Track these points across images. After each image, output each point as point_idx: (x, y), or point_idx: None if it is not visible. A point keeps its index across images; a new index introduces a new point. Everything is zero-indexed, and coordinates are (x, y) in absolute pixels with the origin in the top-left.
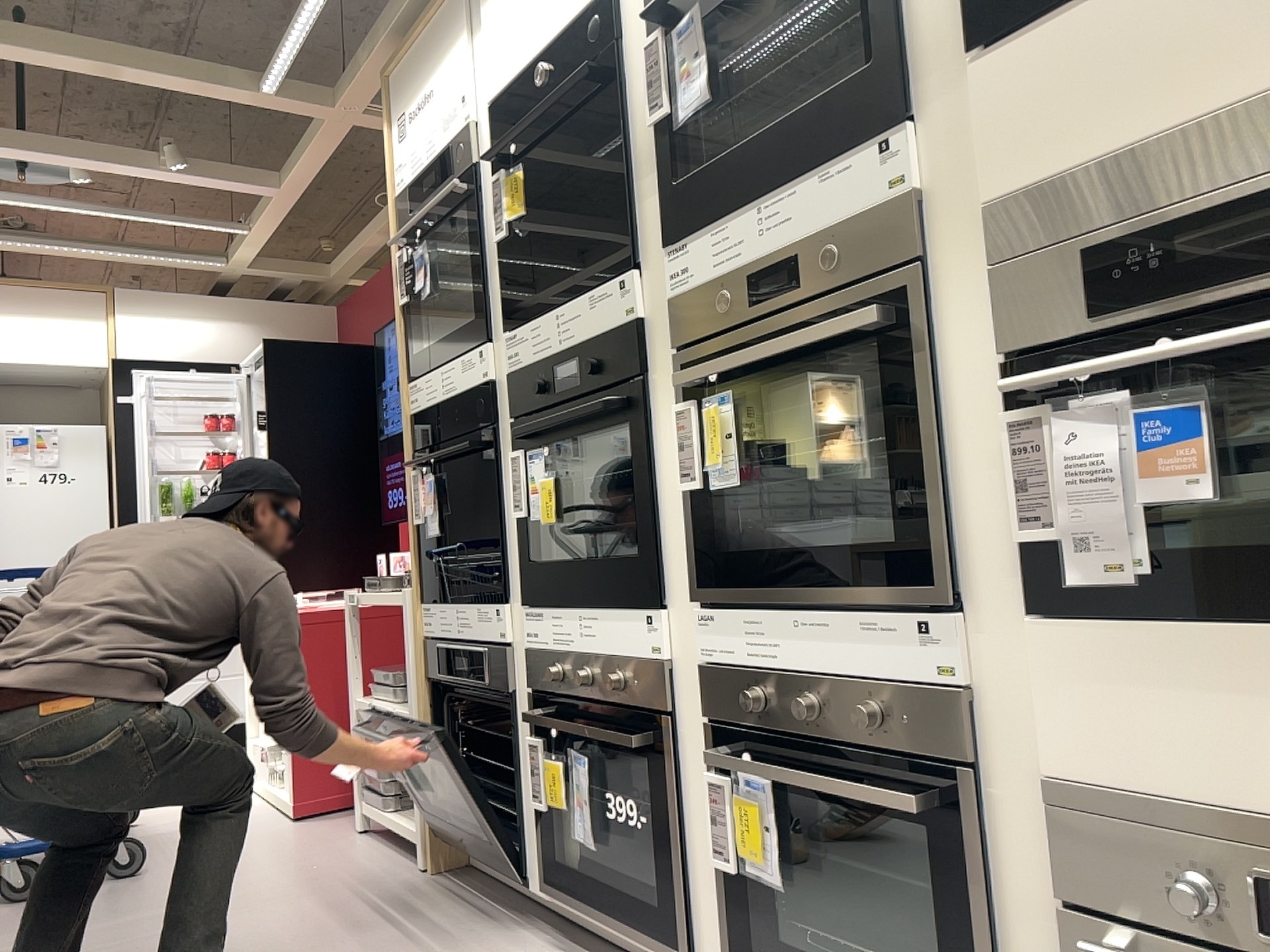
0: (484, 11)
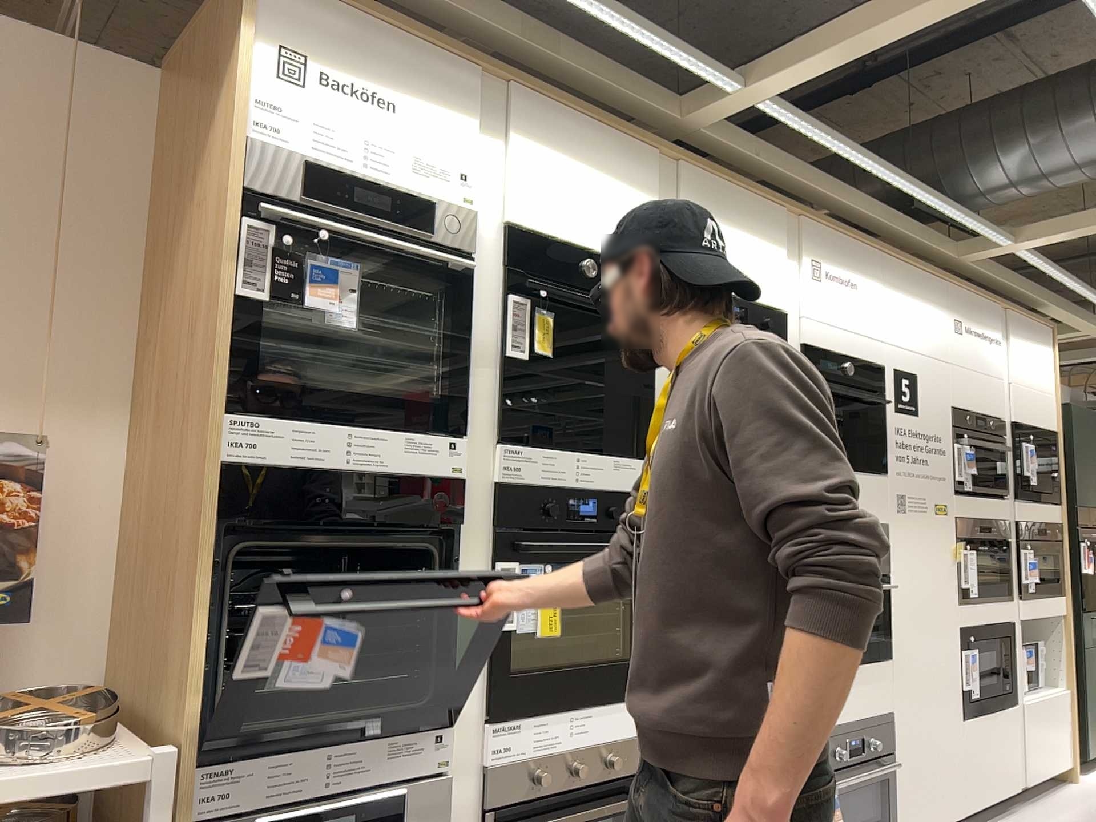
0: (513, 141)
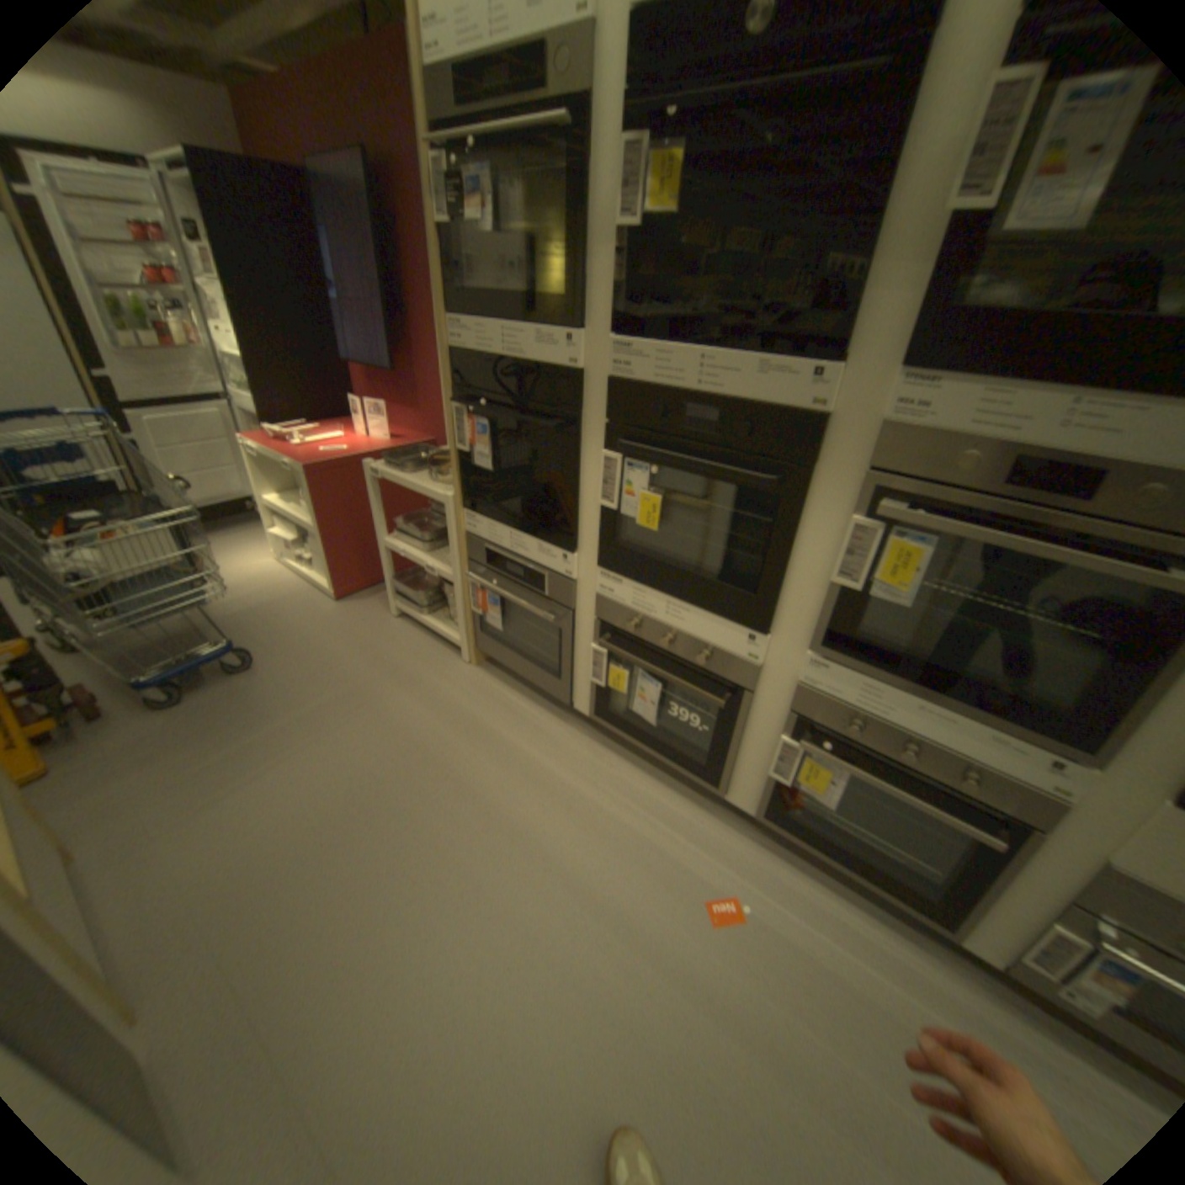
0: None
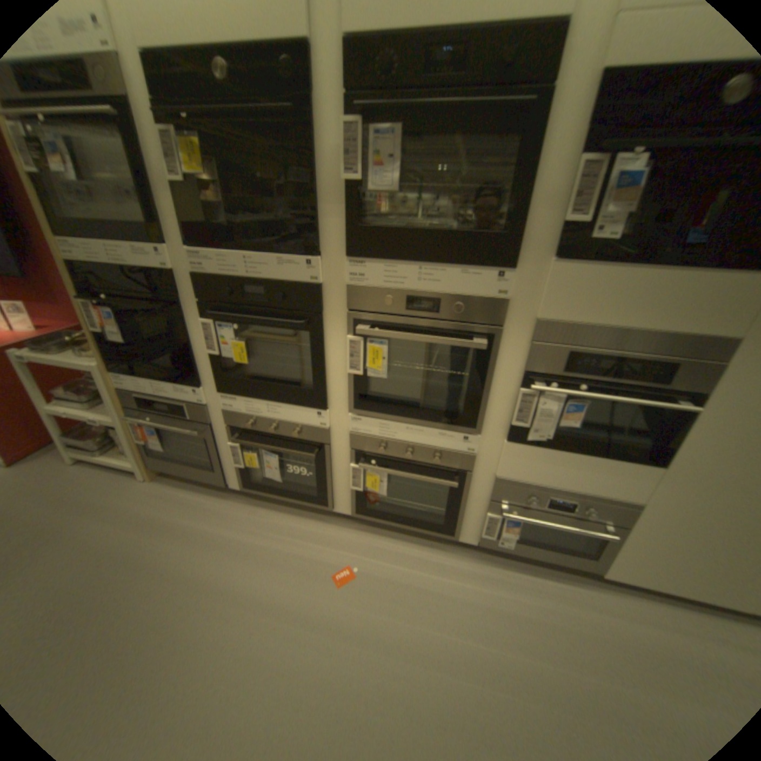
0: None
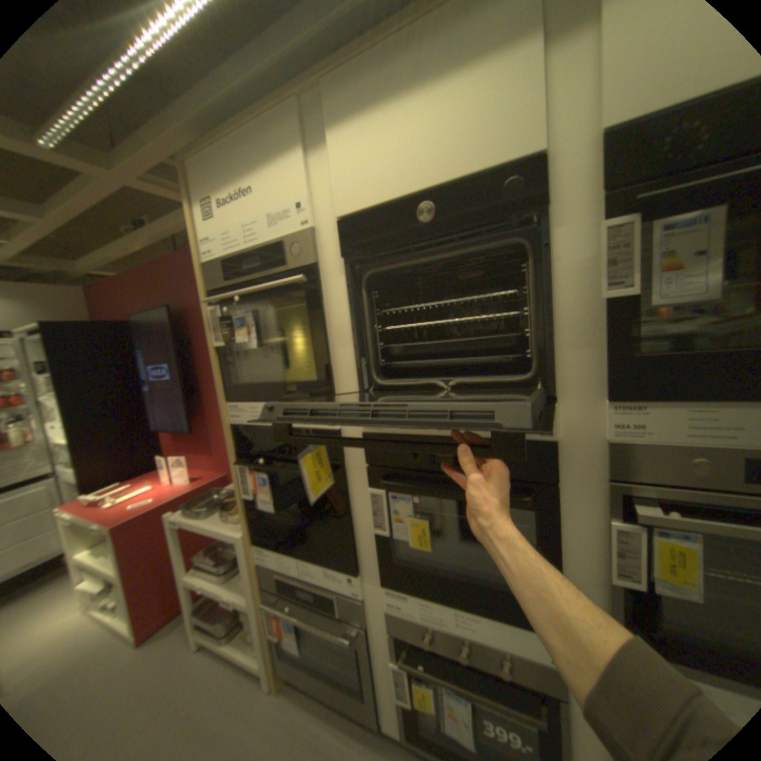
0: (328, 128)
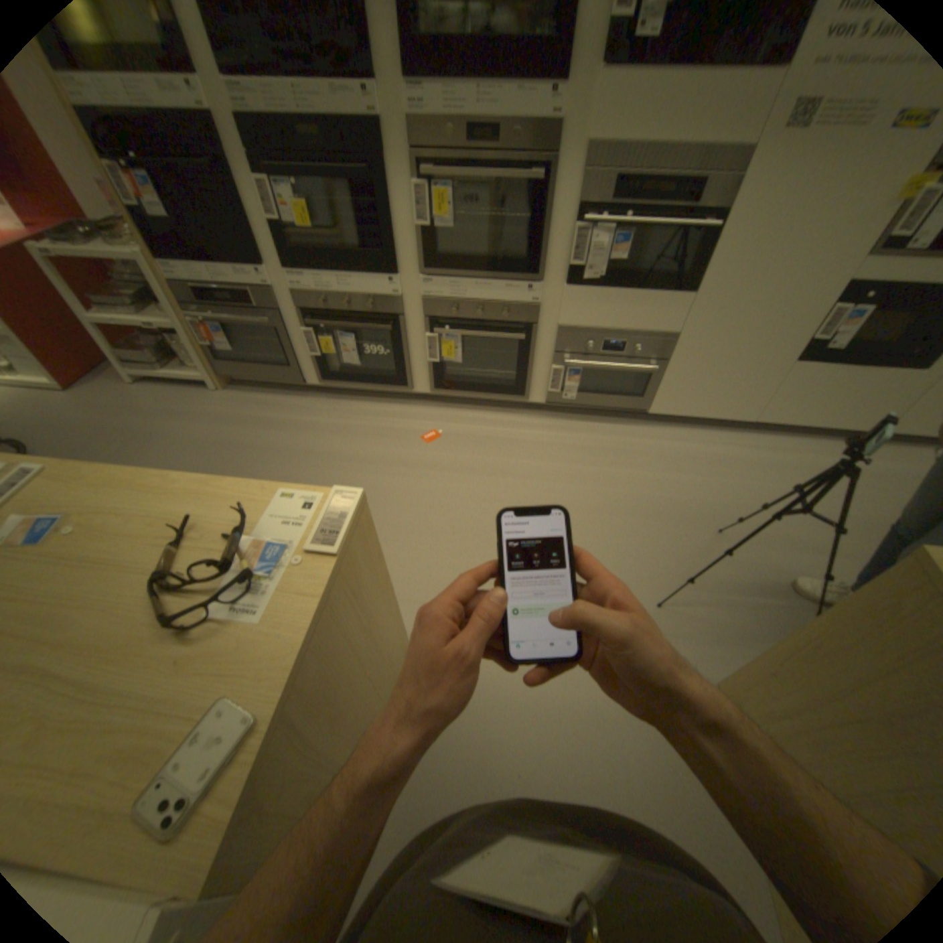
0: None
